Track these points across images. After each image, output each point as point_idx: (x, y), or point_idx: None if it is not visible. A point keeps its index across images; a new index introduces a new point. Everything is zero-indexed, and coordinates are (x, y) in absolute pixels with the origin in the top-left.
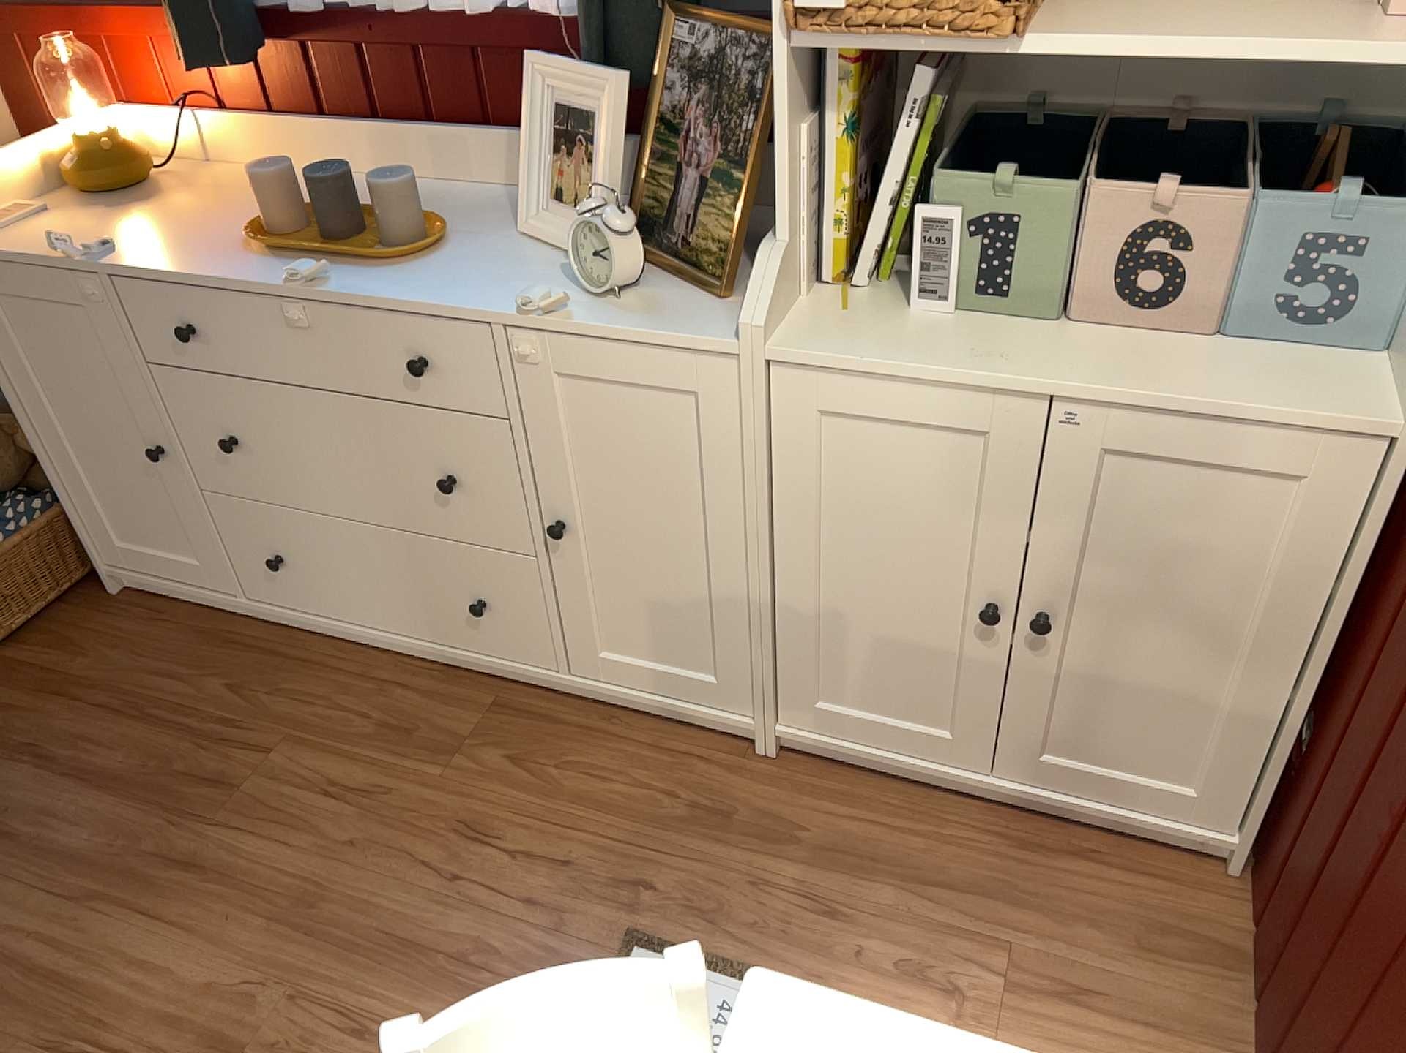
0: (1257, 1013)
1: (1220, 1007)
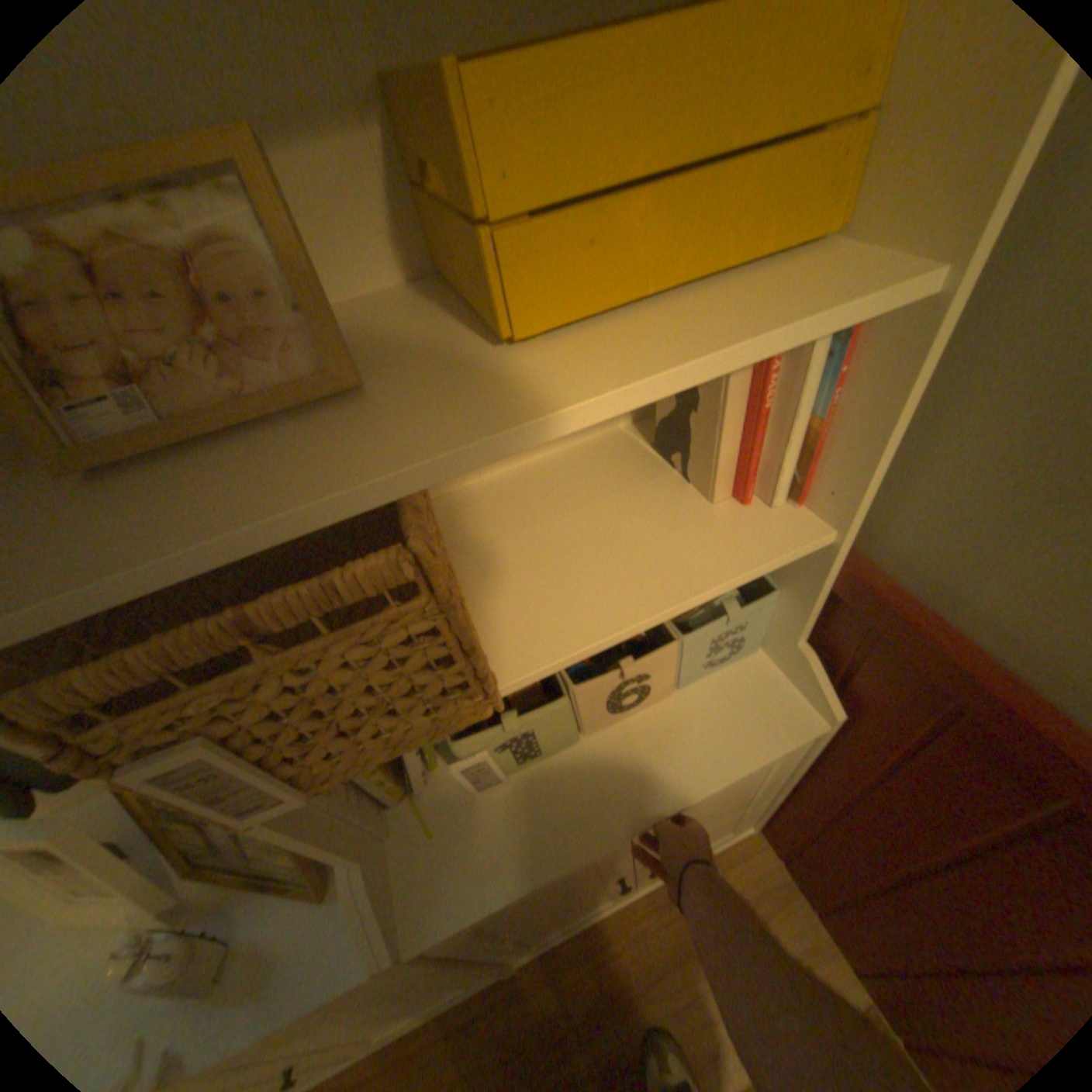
0: (822, 925)
1: (808, 936)
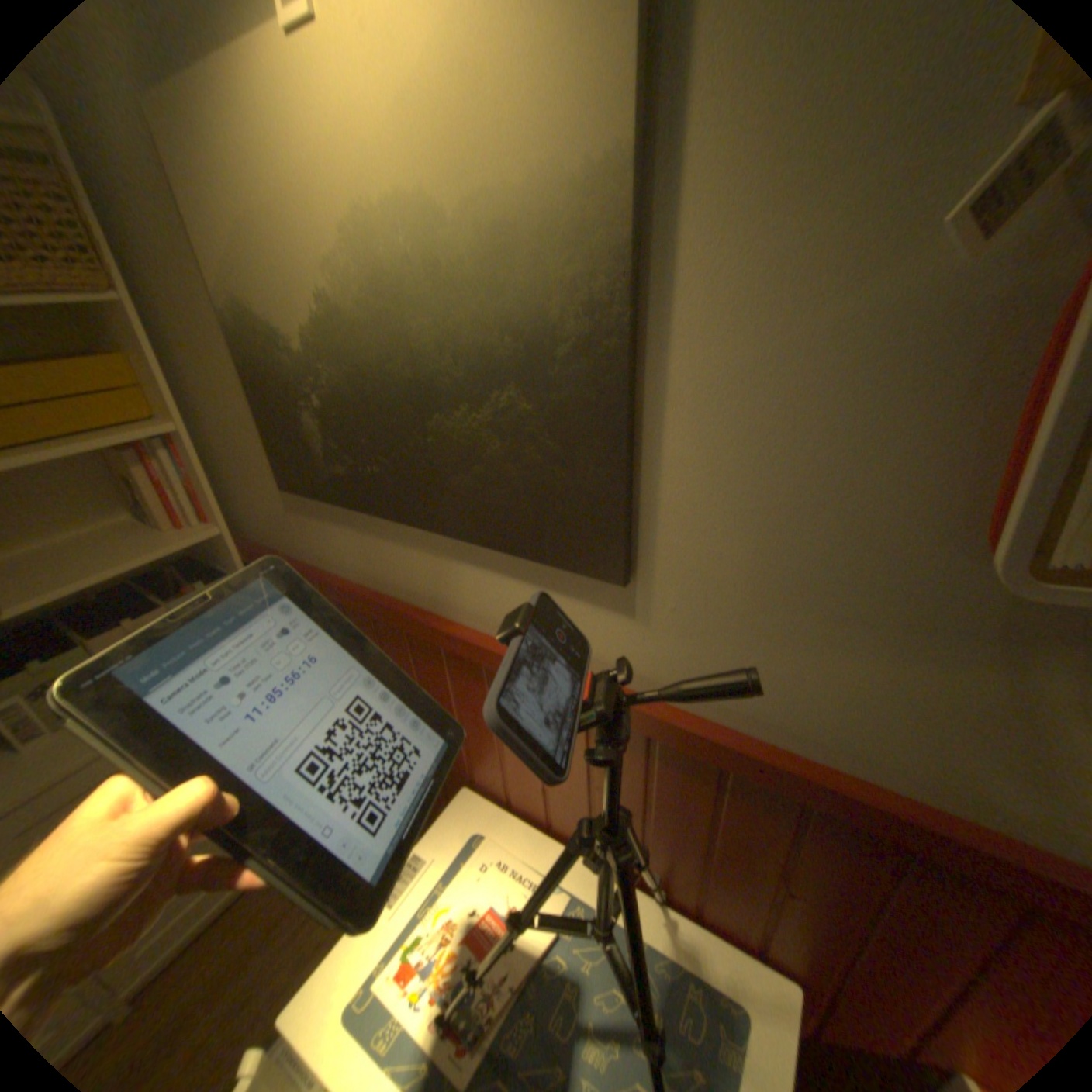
0: None
1: None
